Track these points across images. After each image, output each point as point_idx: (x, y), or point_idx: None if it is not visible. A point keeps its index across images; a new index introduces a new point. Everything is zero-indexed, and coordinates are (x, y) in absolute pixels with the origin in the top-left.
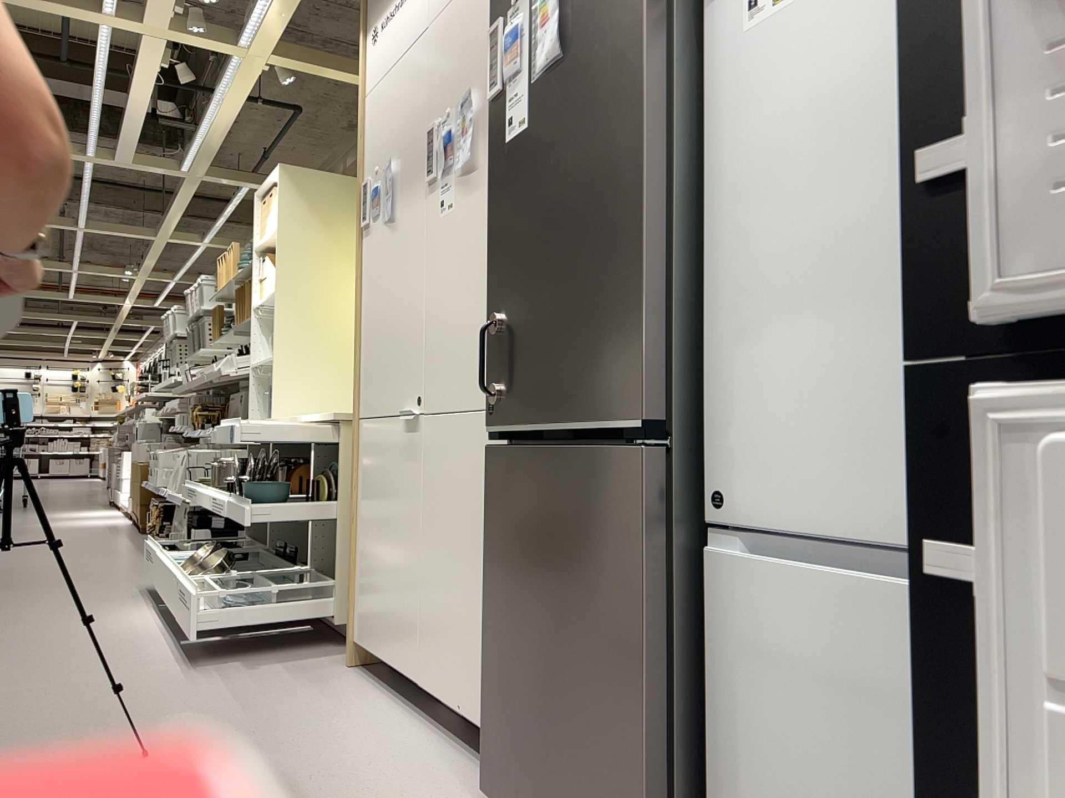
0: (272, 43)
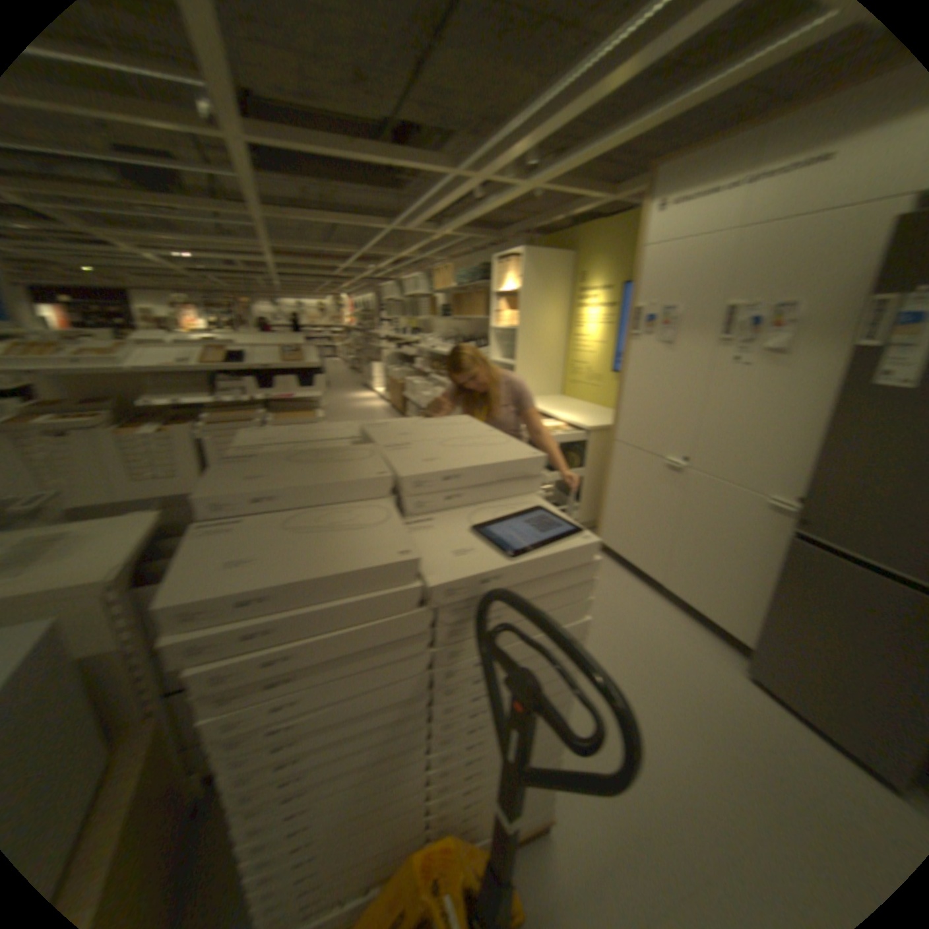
0: (548, 179)
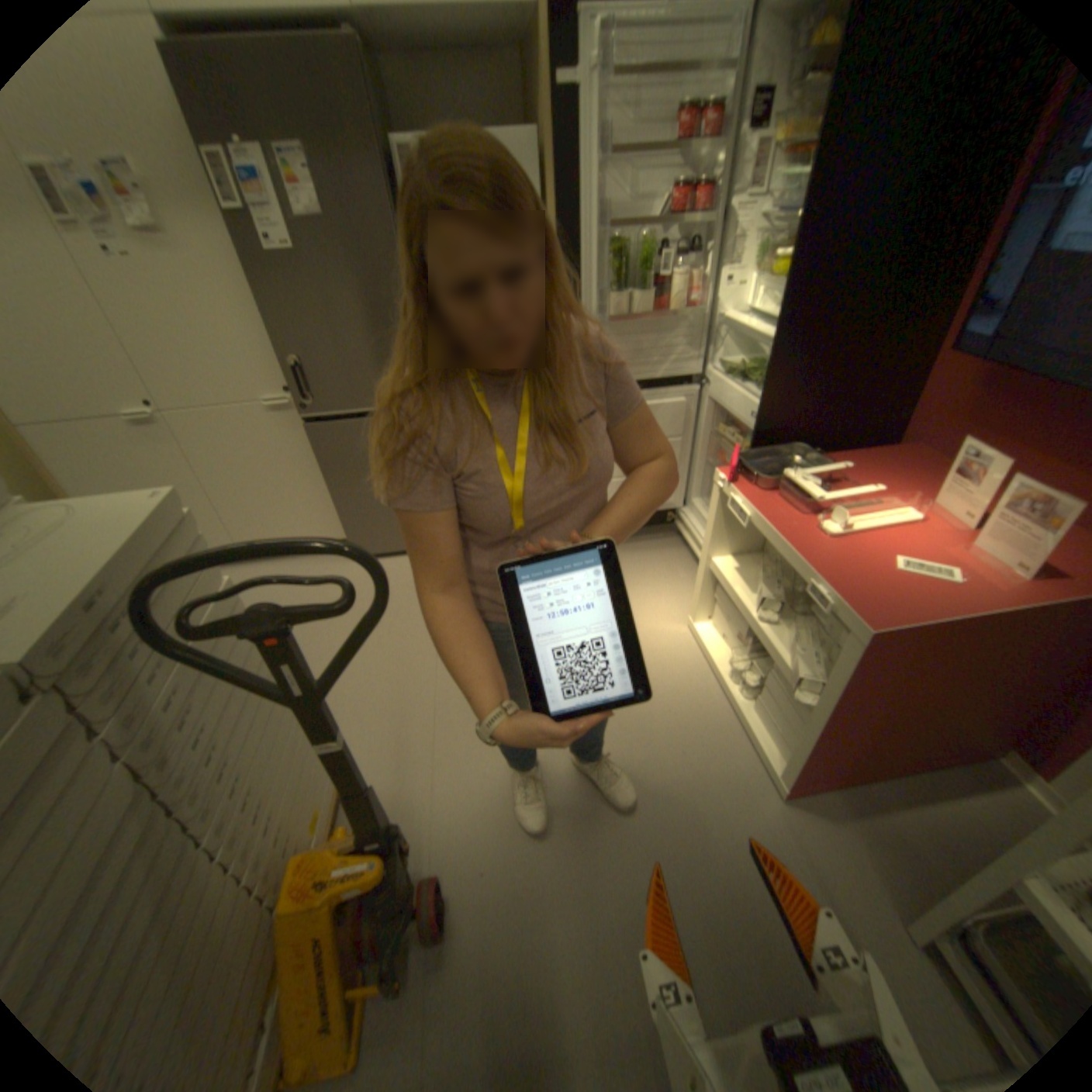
0: None
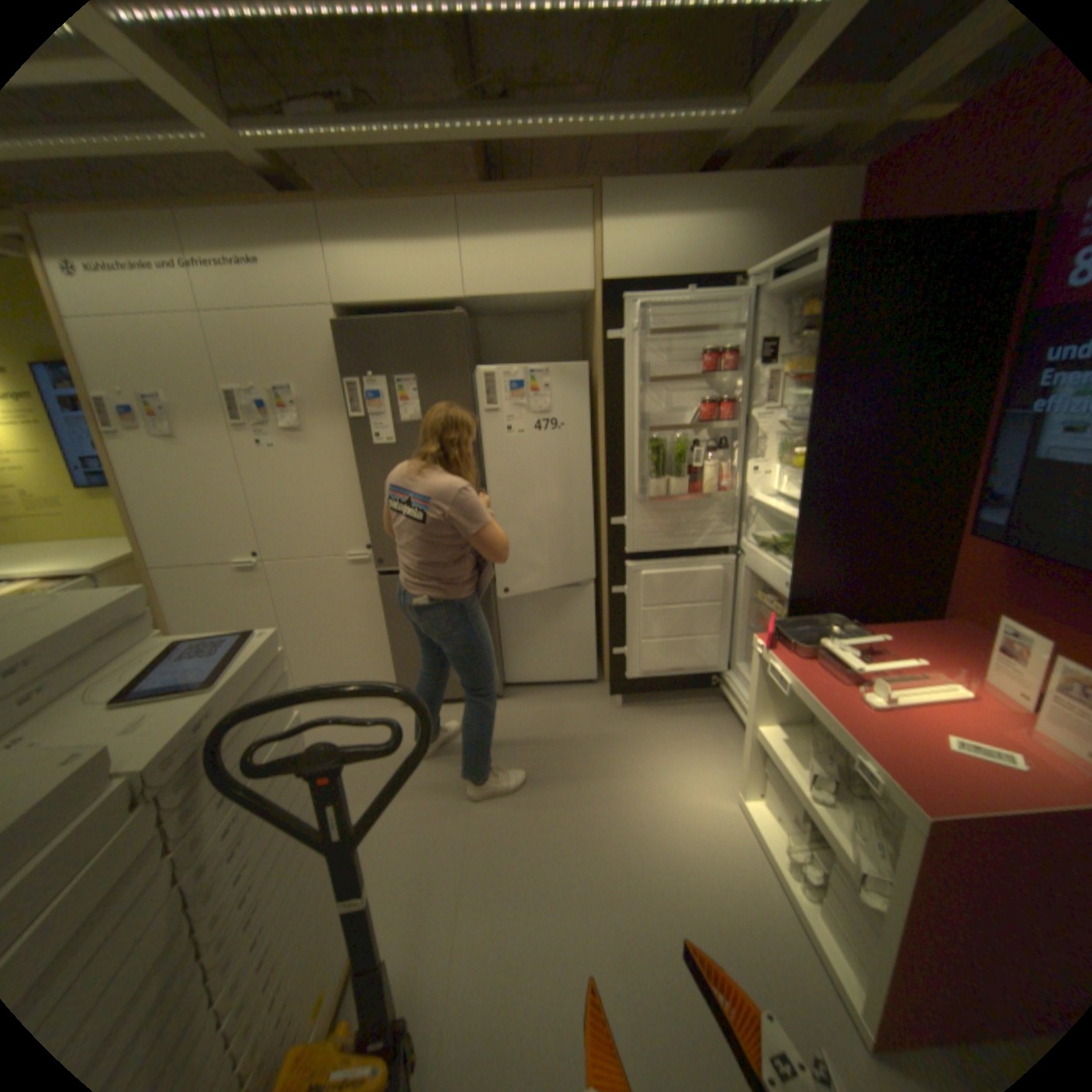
0: None
